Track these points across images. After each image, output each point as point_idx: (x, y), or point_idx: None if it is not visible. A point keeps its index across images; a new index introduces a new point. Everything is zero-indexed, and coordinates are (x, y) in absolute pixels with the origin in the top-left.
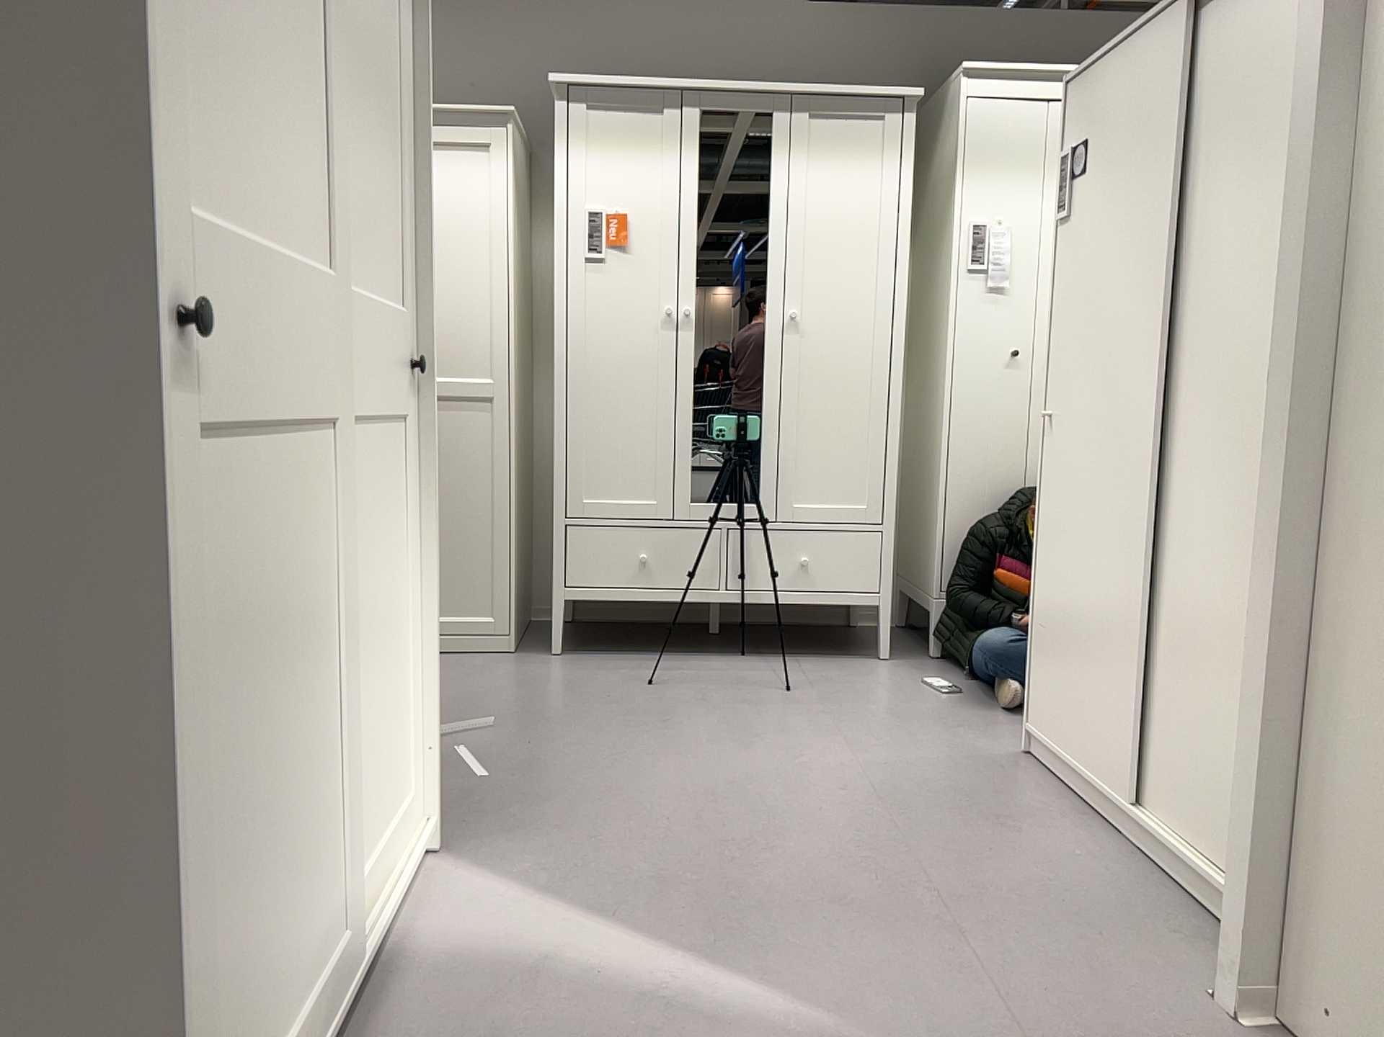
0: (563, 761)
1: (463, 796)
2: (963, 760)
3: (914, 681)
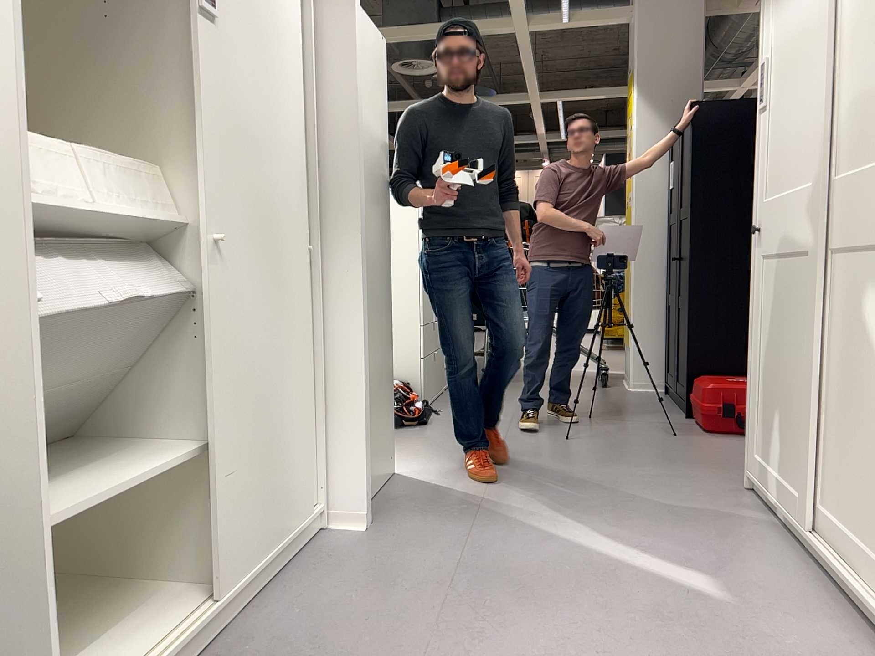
0: None
1: None
2: None
3: None
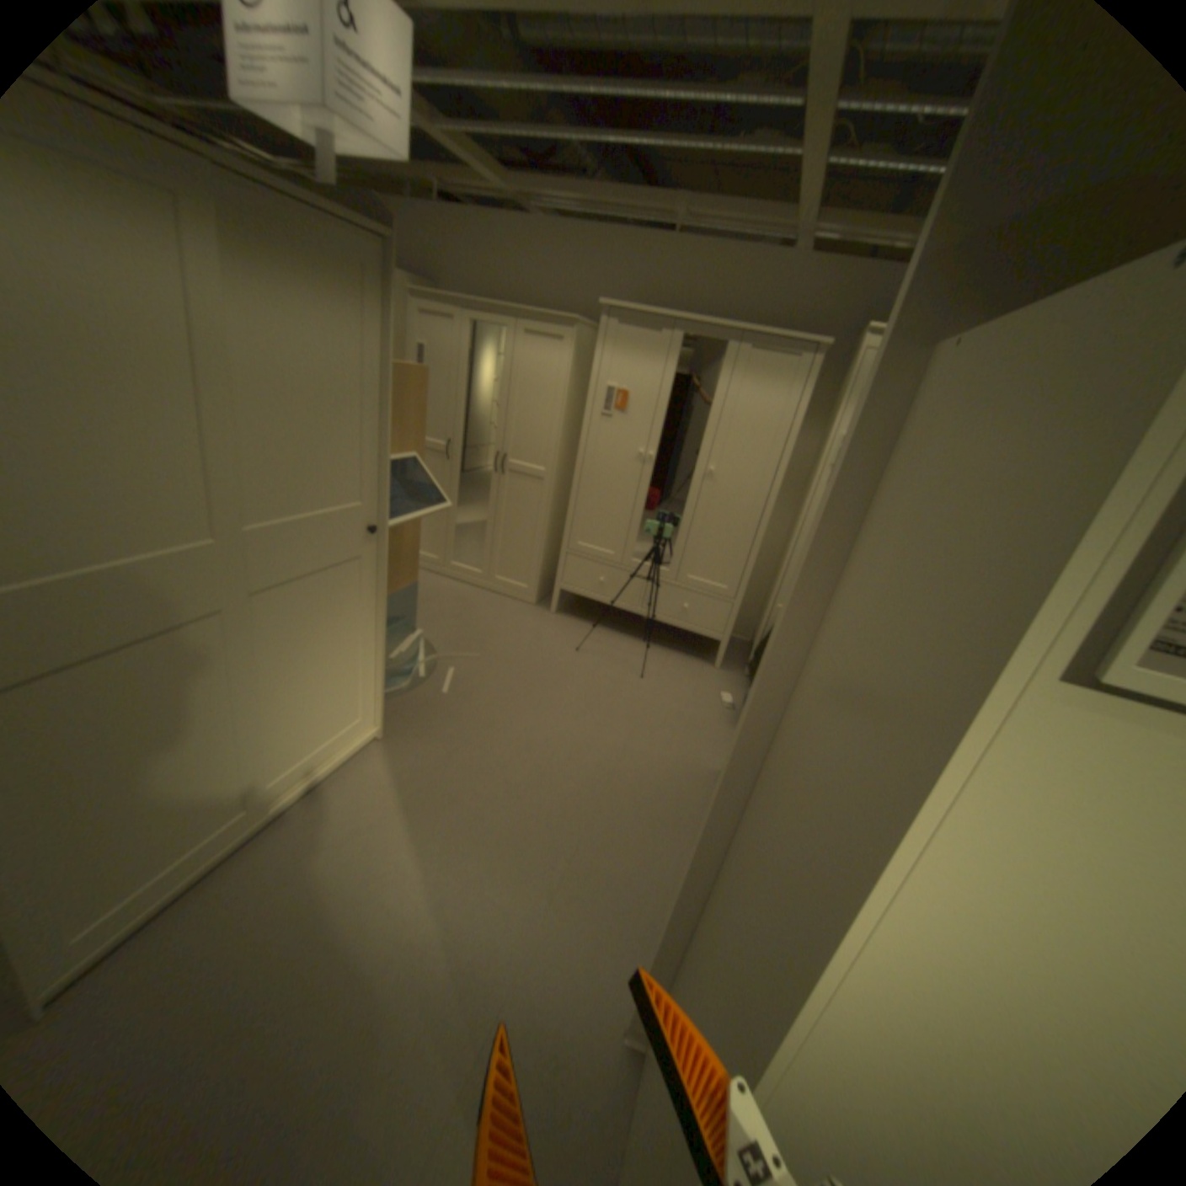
0: (491, 693)
1: (429, 702)
2: (683, 765)
3: (717, 691)
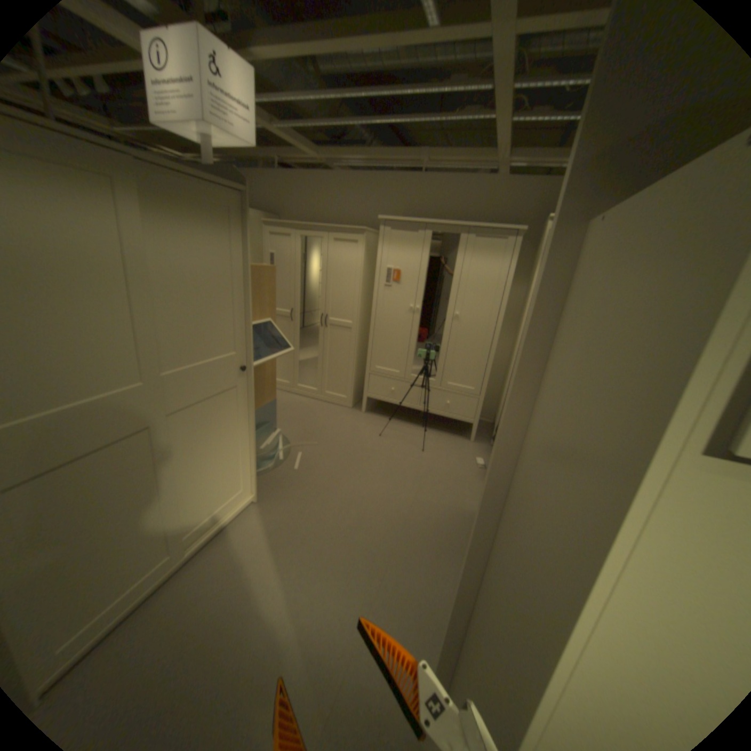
0: (325, 467)
1: (286, 475)
2: (454, 508)
3: (473, 457)
